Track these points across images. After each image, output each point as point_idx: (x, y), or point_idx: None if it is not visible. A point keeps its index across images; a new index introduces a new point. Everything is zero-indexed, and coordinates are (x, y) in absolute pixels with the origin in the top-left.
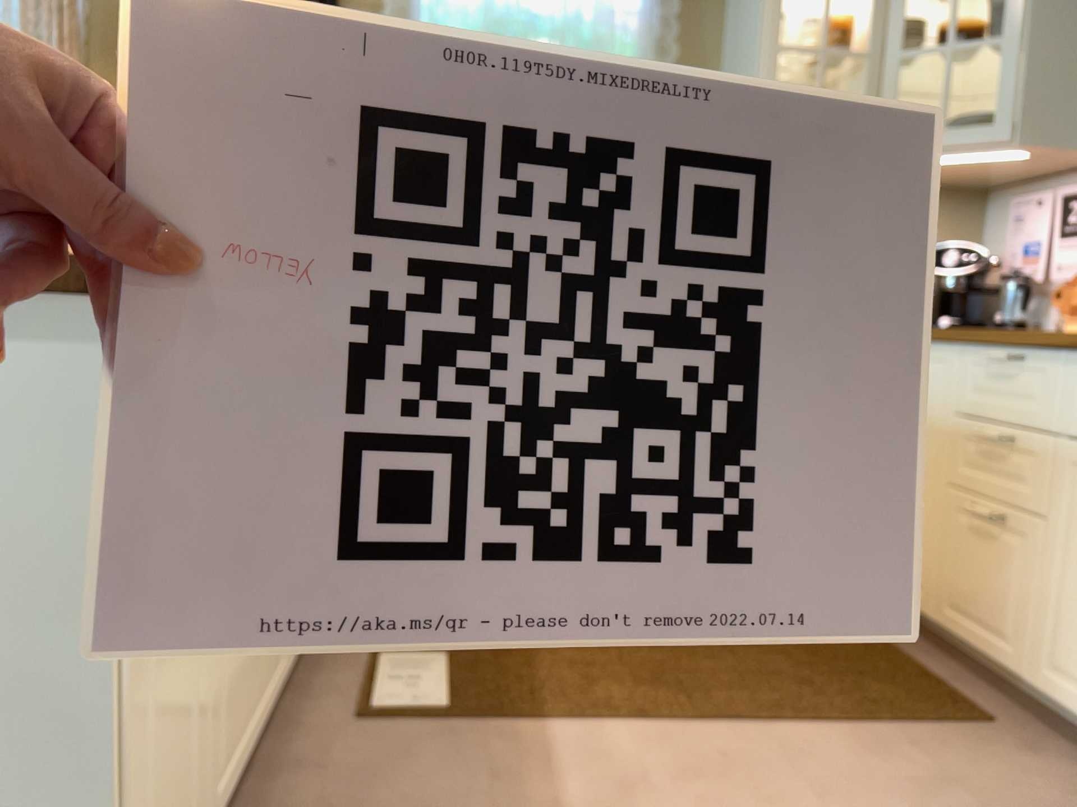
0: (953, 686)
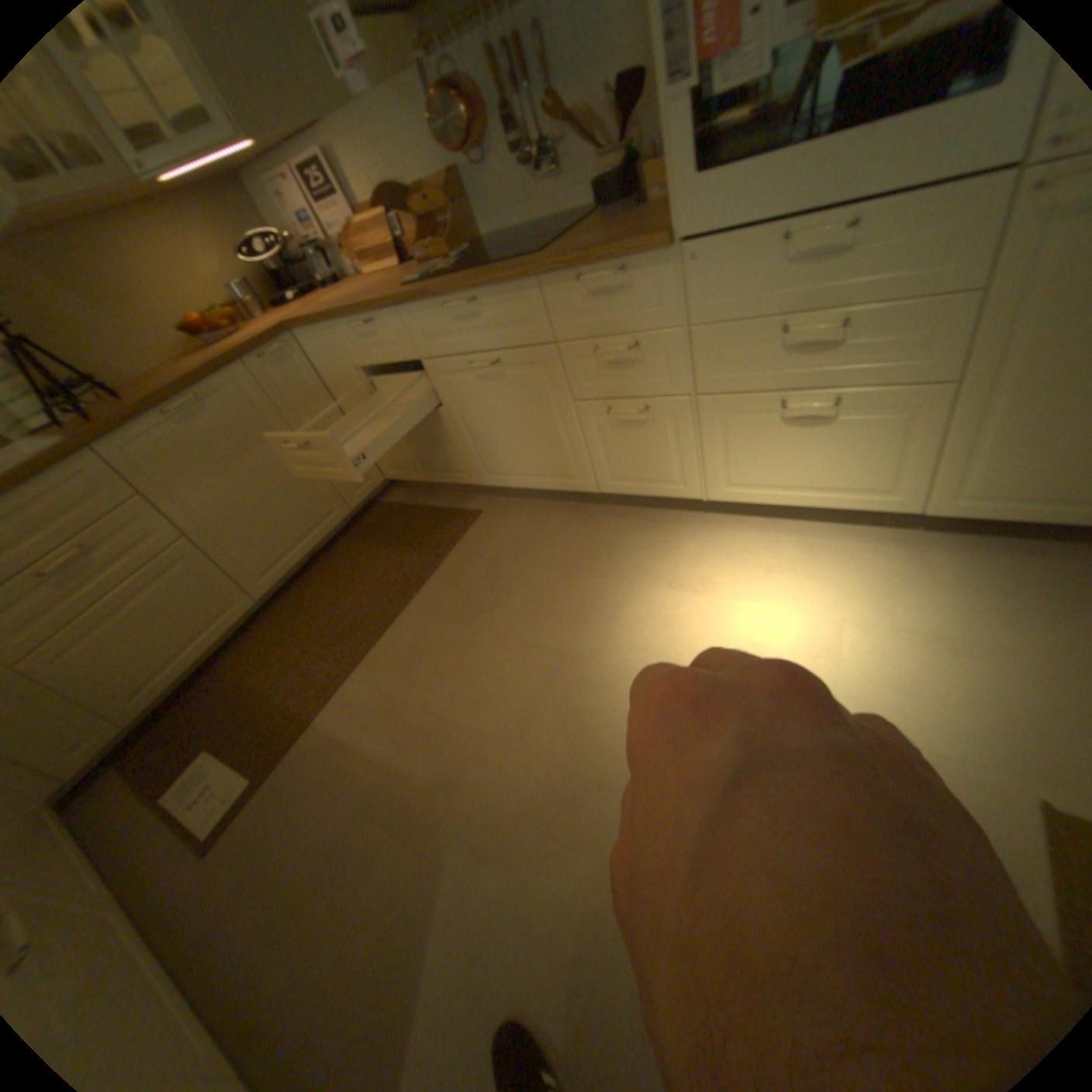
0: (449, 505)
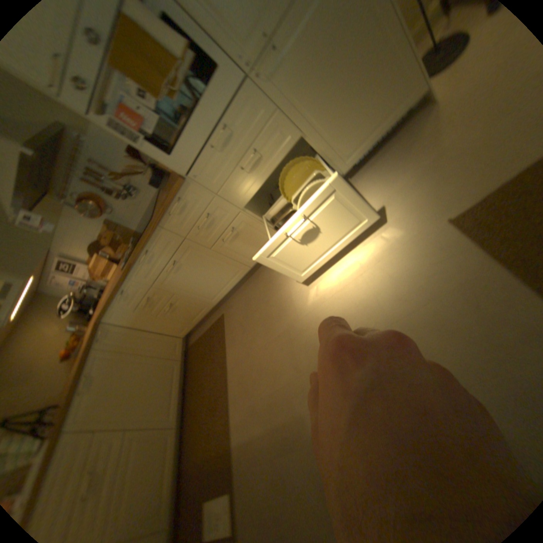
0: (212, 323)
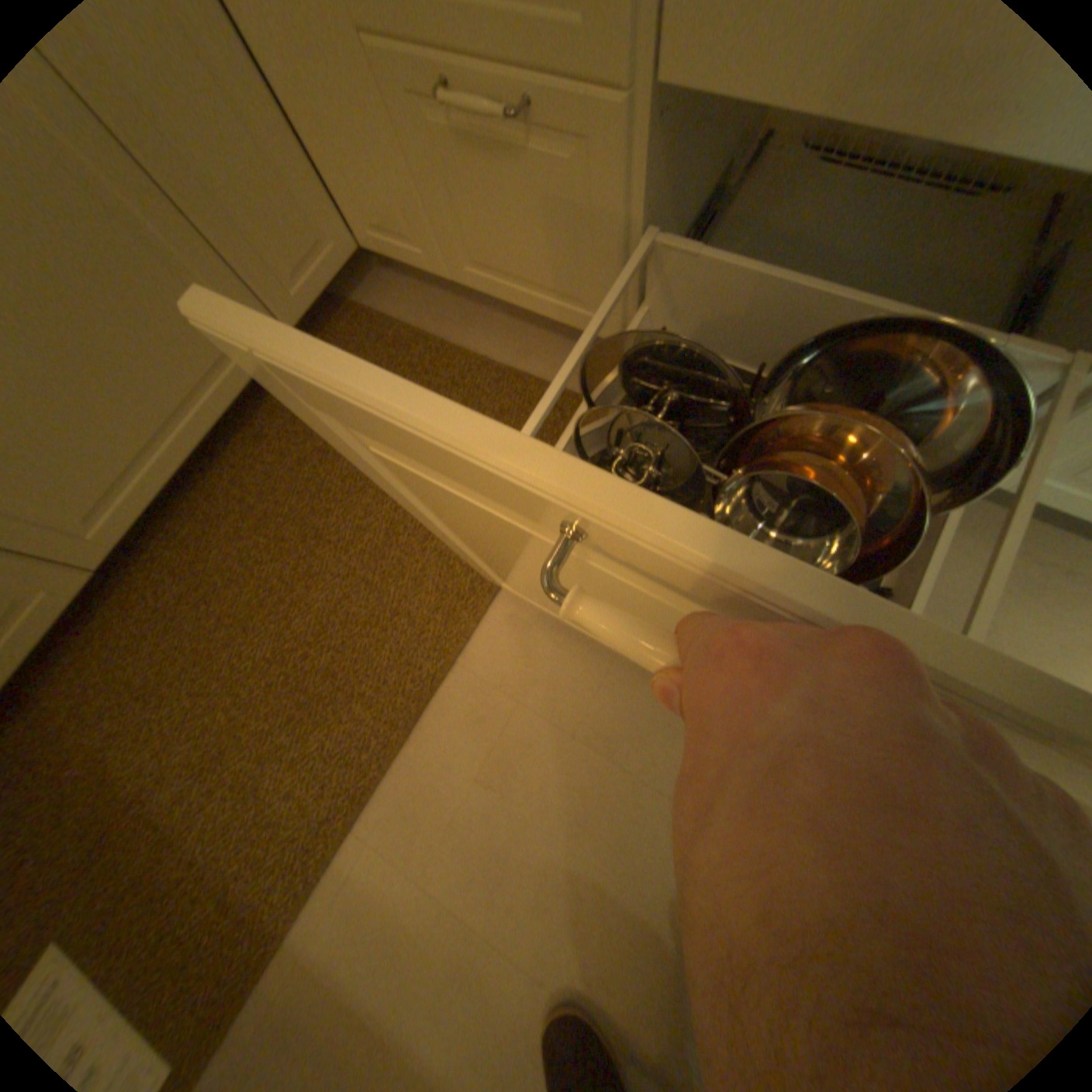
0: (521, 364)
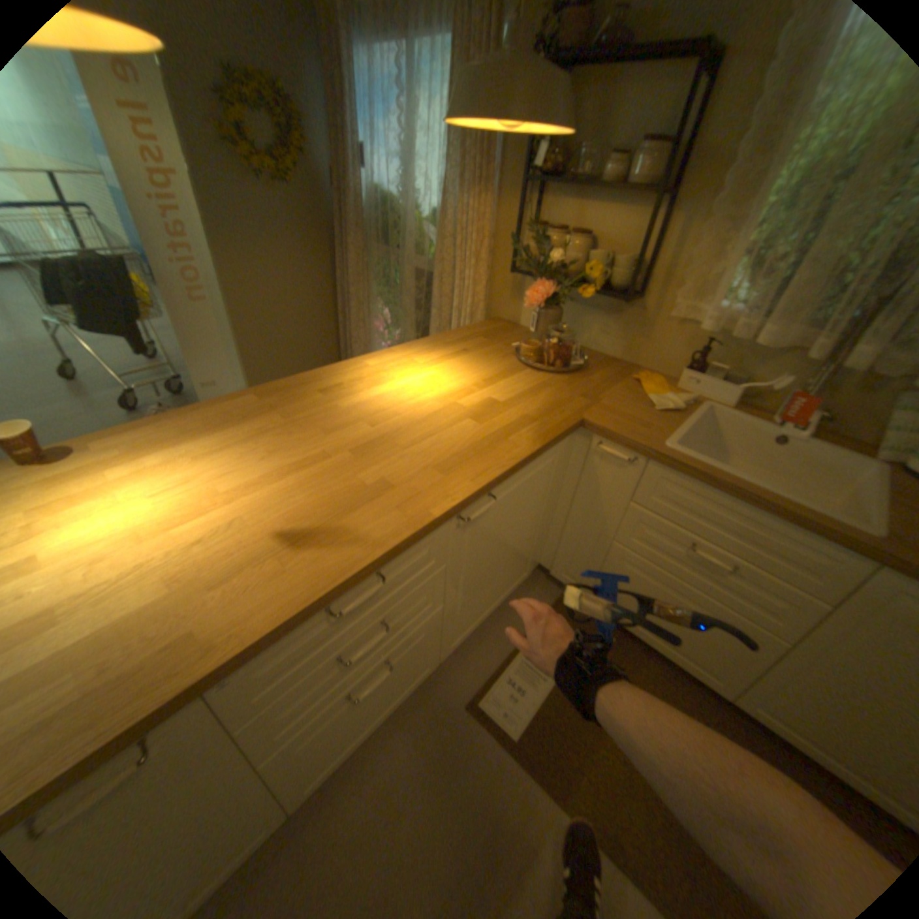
0: None
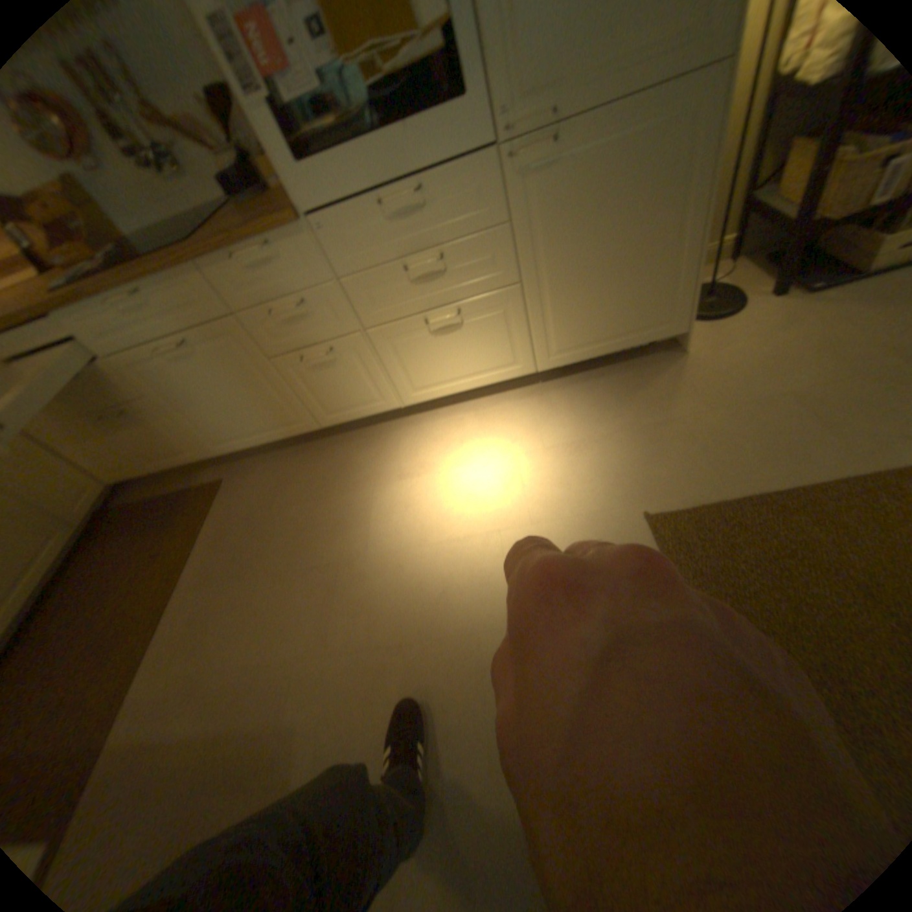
0: (187, 489)
